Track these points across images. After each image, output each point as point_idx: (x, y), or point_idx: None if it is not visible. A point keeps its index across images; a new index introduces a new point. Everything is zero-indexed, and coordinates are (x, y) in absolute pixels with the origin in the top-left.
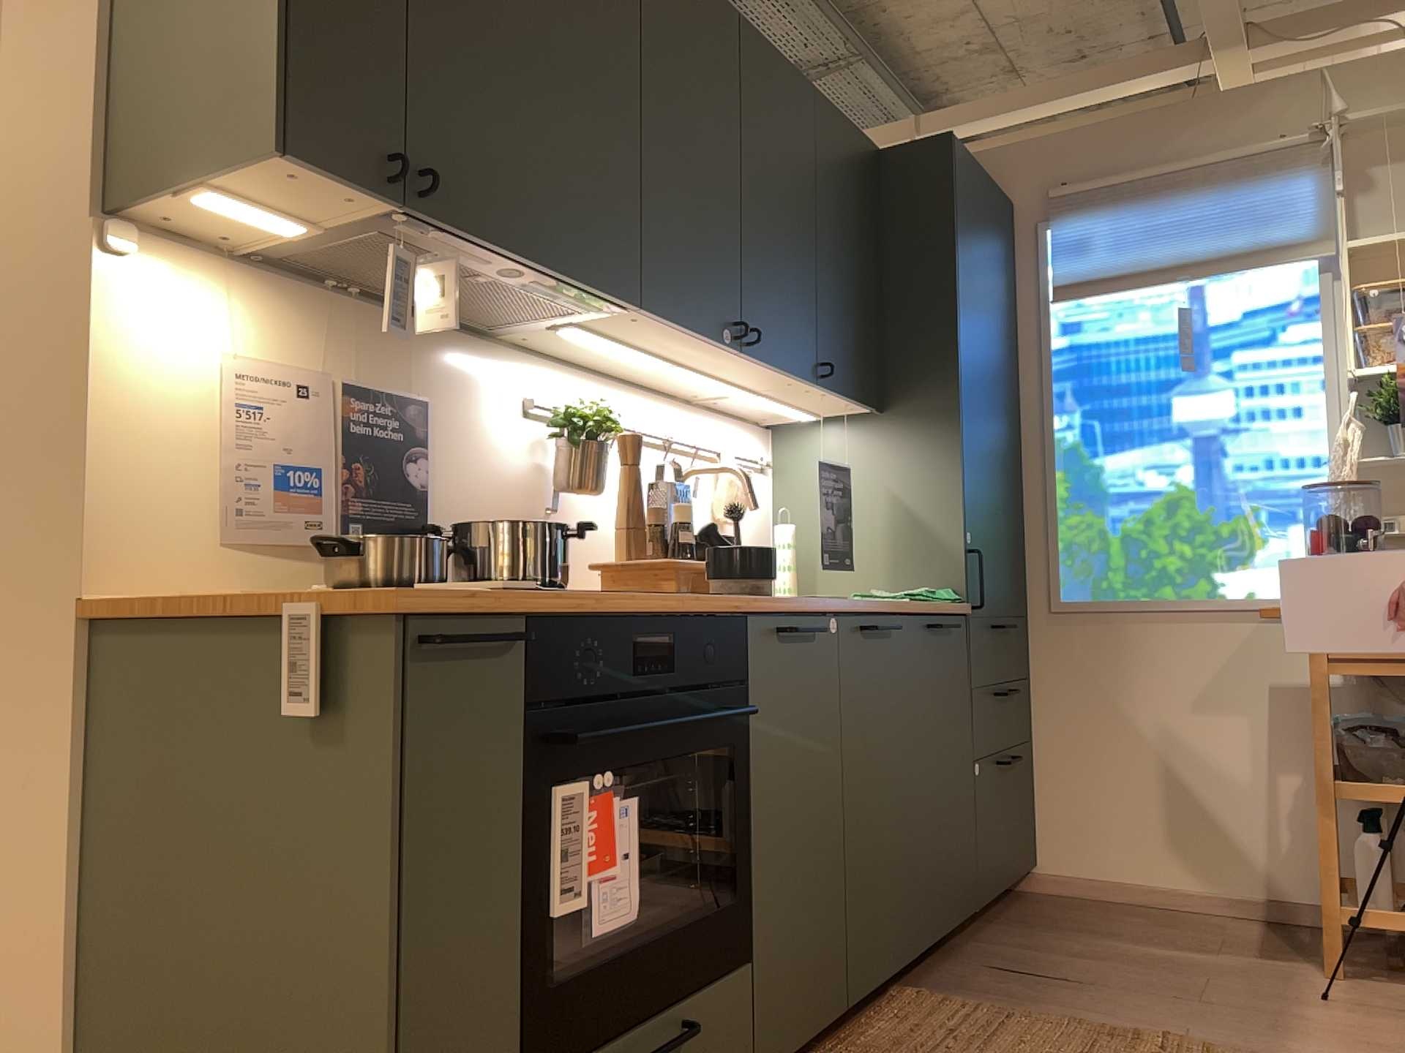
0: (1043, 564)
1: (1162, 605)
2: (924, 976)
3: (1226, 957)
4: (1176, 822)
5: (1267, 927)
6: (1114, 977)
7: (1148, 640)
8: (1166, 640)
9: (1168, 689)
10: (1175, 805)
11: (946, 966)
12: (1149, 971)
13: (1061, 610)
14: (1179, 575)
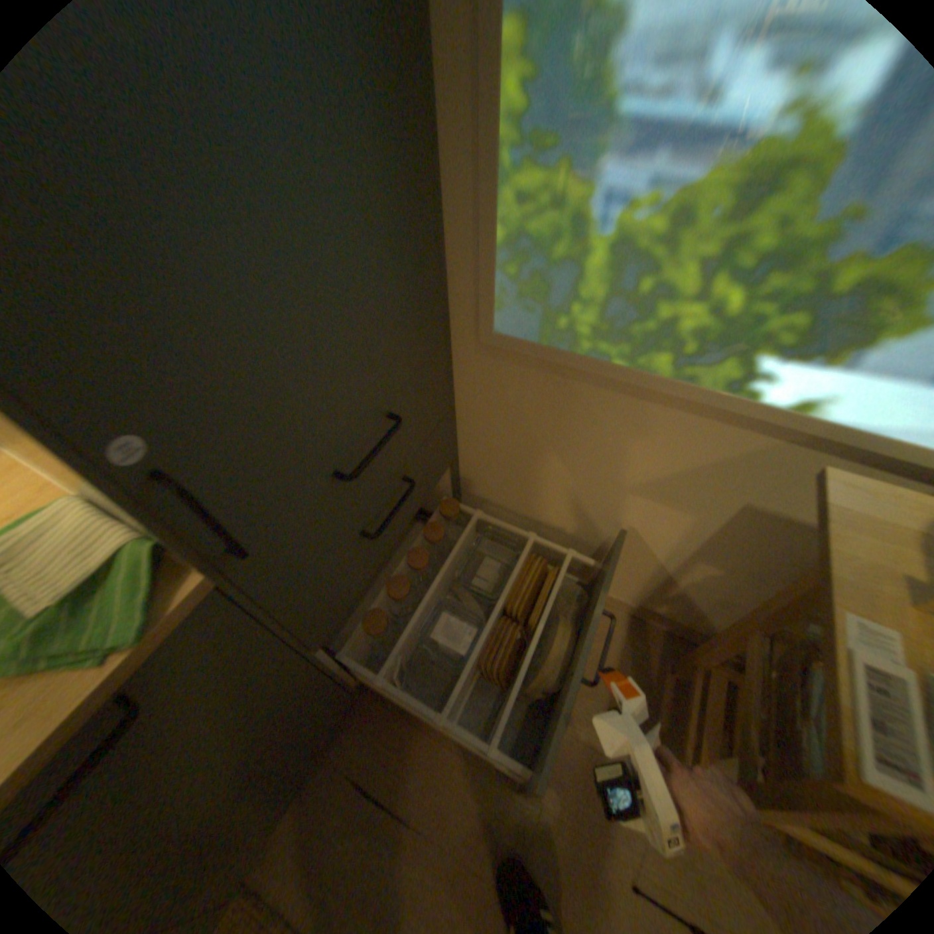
0: (473, 261)
1: (644, 381)
2: (279, 815)
3: (573, 733)
4: (580, 549)
5: (628, 635)
6: (454, 812)
7: (607, 412)
8: (632, 420)
9: (613, 466)
10: (583, 541)
11: (310, 778)
12: (492, 790)
13: (494, 342)
14: (697, 342)
